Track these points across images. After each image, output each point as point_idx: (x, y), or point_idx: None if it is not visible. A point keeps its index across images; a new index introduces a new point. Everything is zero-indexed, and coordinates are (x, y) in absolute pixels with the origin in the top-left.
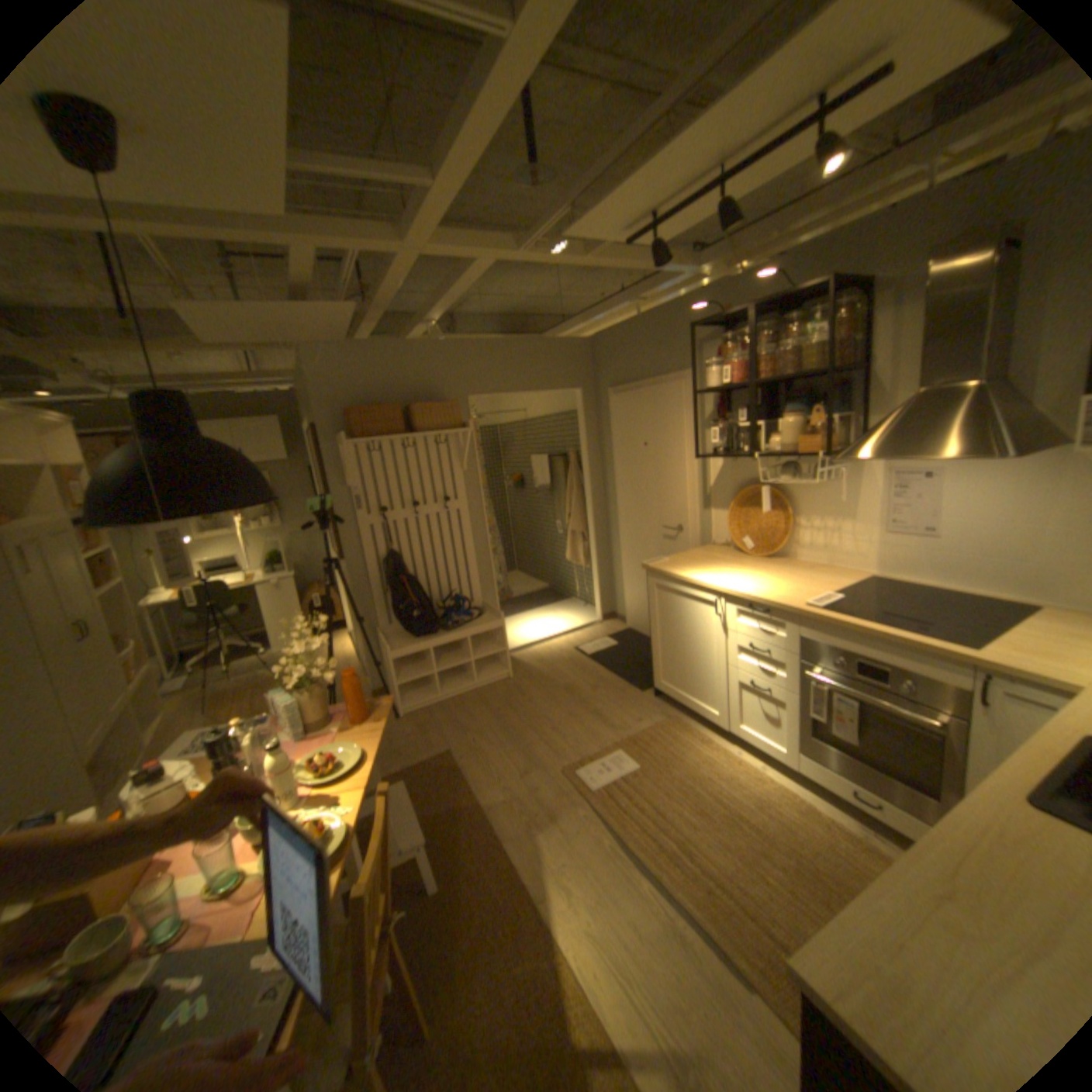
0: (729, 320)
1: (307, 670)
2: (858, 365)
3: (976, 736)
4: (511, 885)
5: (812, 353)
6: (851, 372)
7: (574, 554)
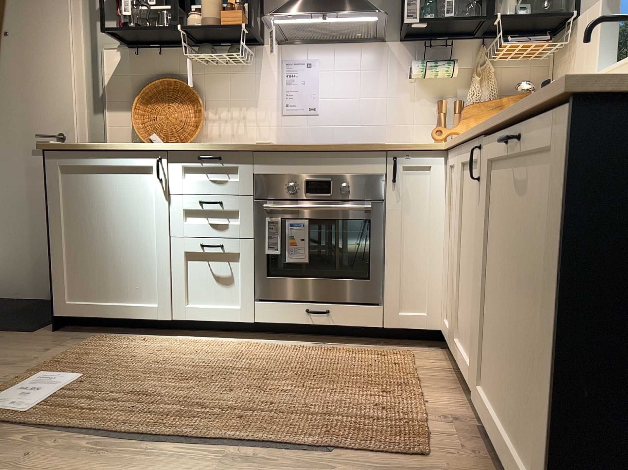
0: None
1: None
2: None
3: (391, 209)
4: None
5: None
6: None
7: None
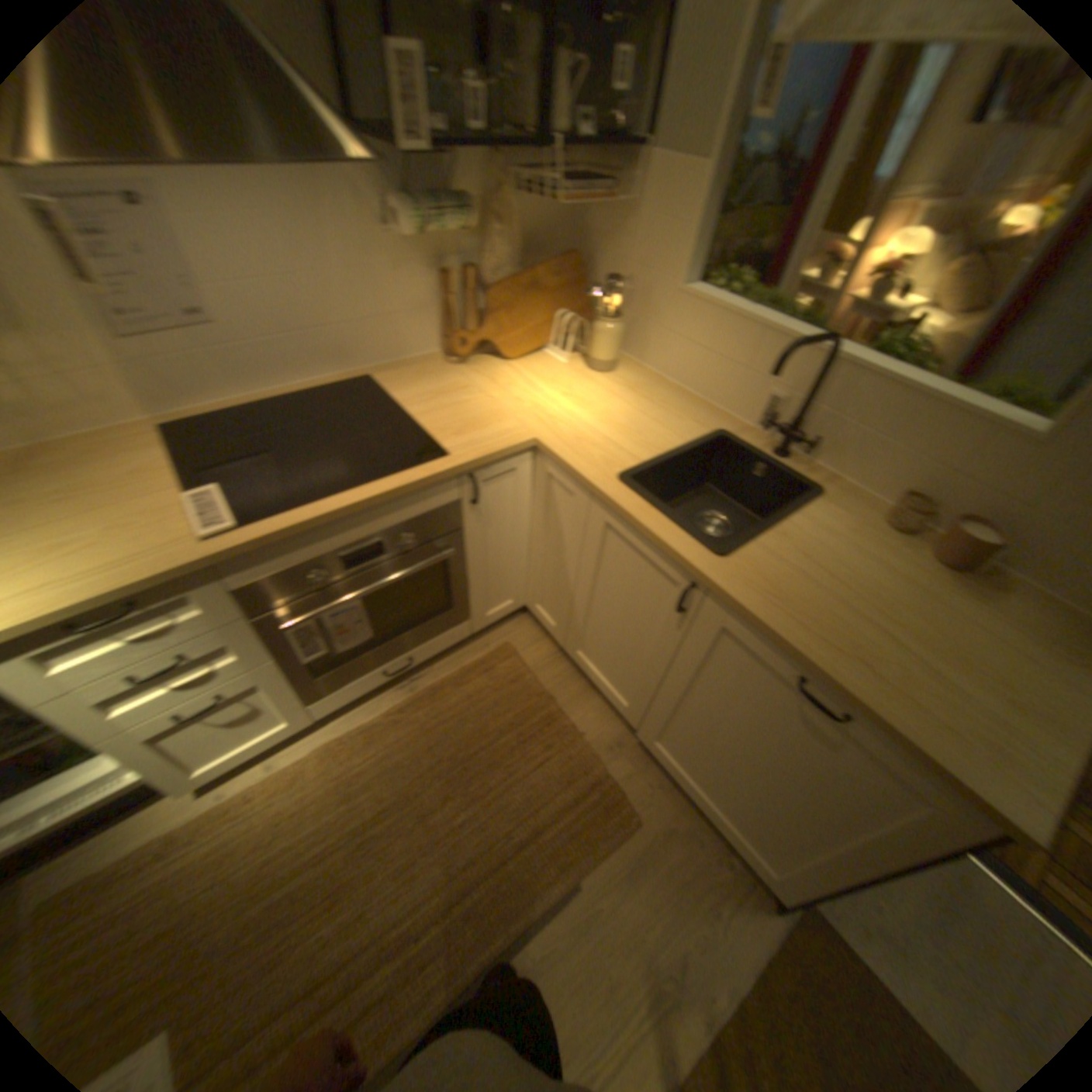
0: None
1: None
2: None
3: (471, 533)
4: None
5: None
6: None
7: None
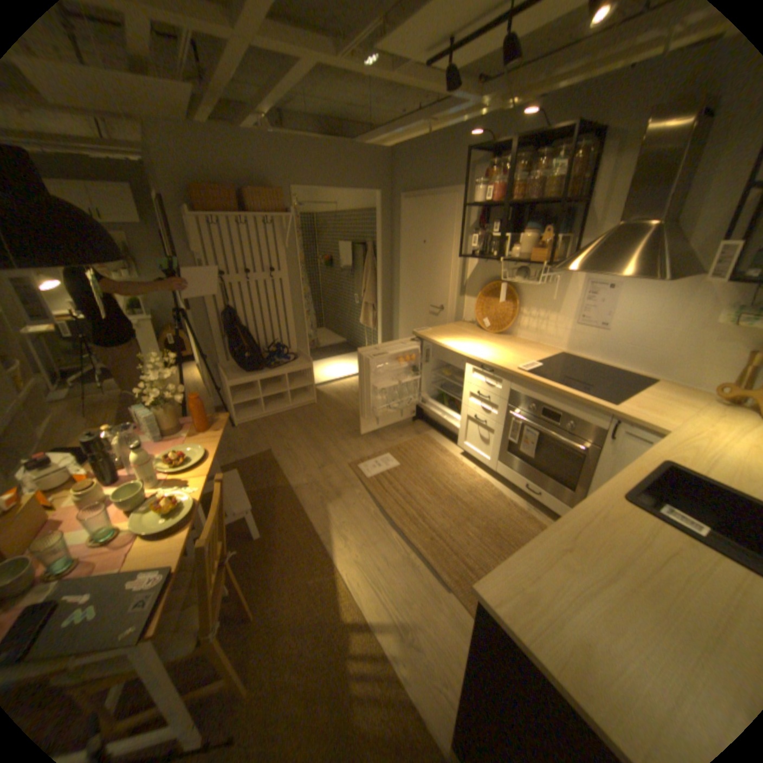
0: (498, 148)
1: (163, 392)
2: (583, 199)
3: (604, 456)
4: (309, 533)
5: (553, 184)
6: (577, 203)
7: (366, 320)
